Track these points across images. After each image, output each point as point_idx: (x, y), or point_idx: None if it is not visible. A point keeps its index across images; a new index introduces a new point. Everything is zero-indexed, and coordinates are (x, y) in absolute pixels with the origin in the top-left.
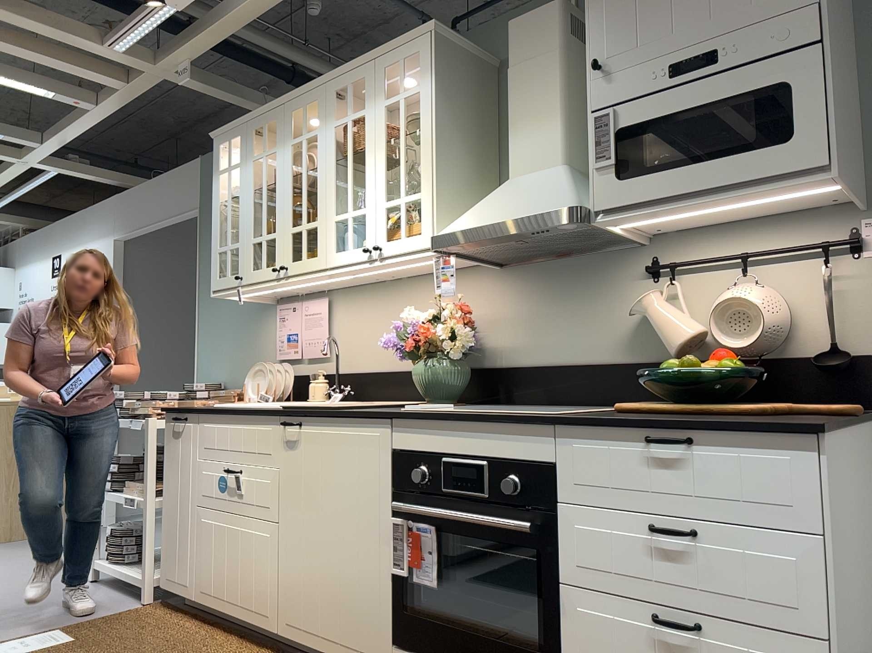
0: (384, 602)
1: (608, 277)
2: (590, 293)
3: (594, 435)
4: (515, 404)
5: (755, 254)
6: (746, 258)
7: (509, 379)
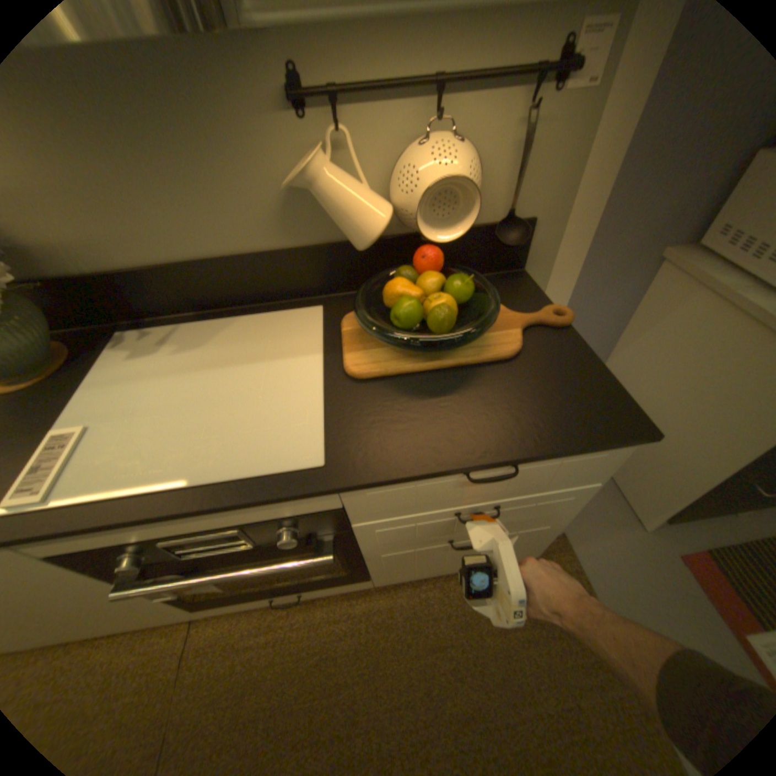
0: (157, 608)
1: (211, 103)
2: (188, 137)
3: (392, 482)
4: (143, 319)
5: (458, 76)
6: (440, 80)
7: (109, 290)
